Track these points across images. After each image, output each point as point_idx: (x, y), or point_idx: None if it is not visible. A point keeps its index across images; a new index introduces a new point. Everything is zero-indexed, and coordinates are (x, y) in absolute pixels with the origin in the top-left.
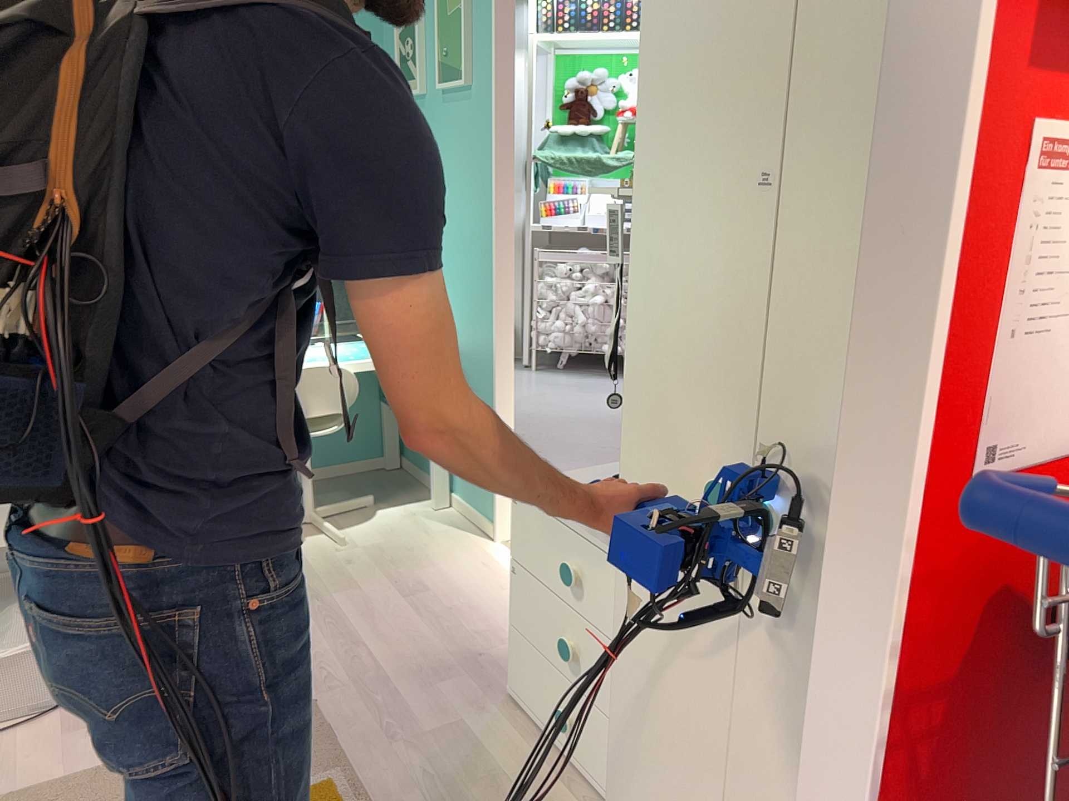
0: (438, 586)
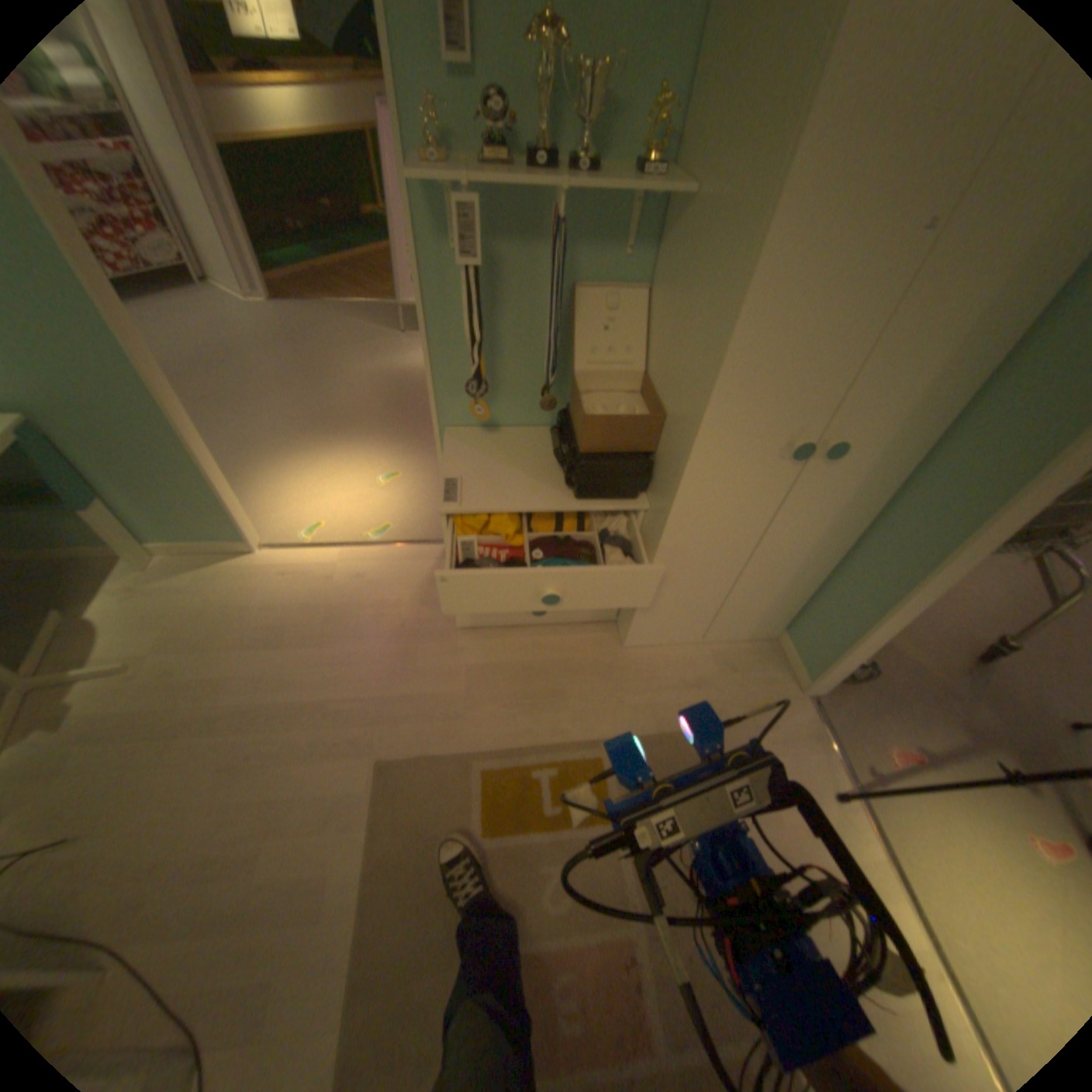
0: (283, 618)
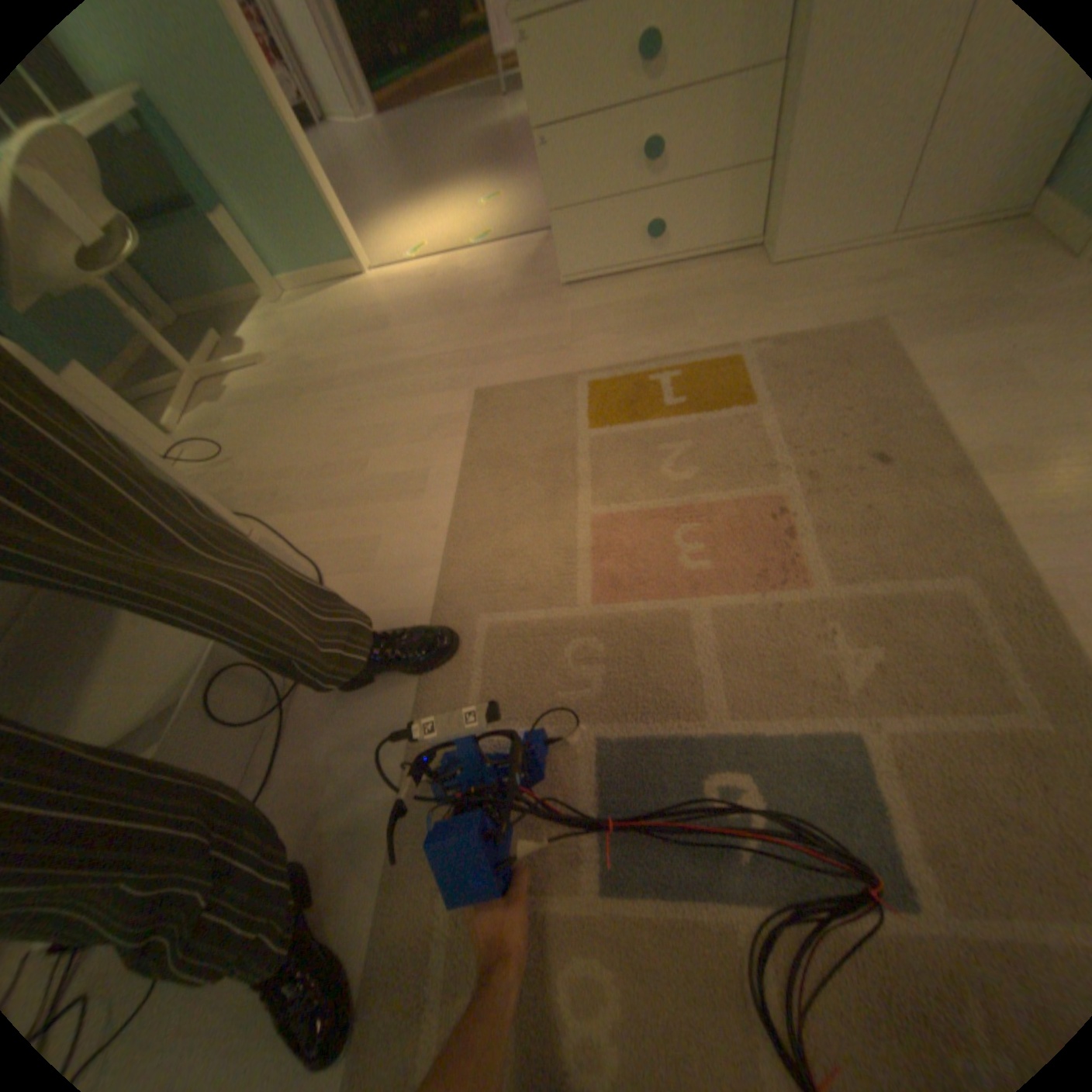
0: (388, 308)
